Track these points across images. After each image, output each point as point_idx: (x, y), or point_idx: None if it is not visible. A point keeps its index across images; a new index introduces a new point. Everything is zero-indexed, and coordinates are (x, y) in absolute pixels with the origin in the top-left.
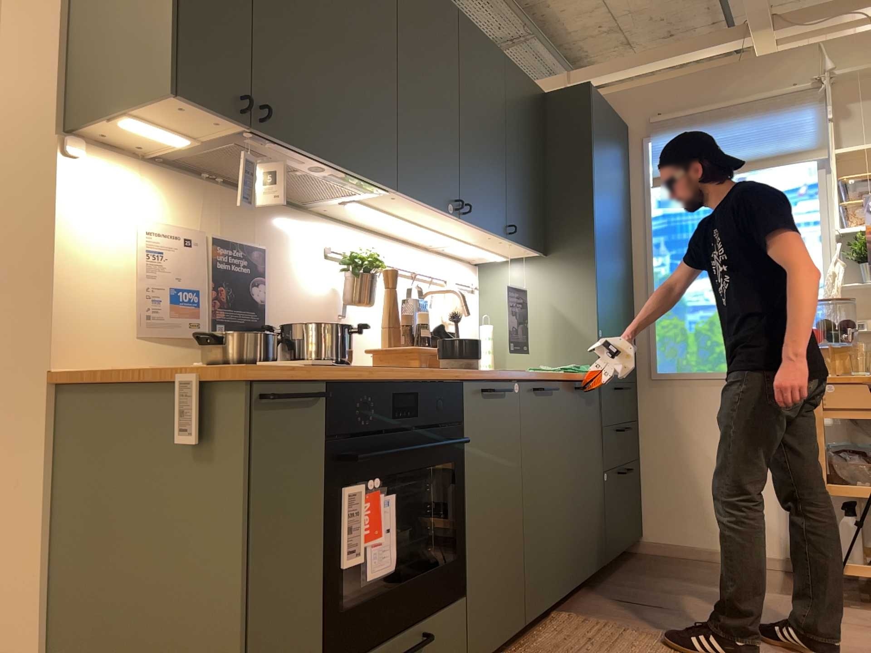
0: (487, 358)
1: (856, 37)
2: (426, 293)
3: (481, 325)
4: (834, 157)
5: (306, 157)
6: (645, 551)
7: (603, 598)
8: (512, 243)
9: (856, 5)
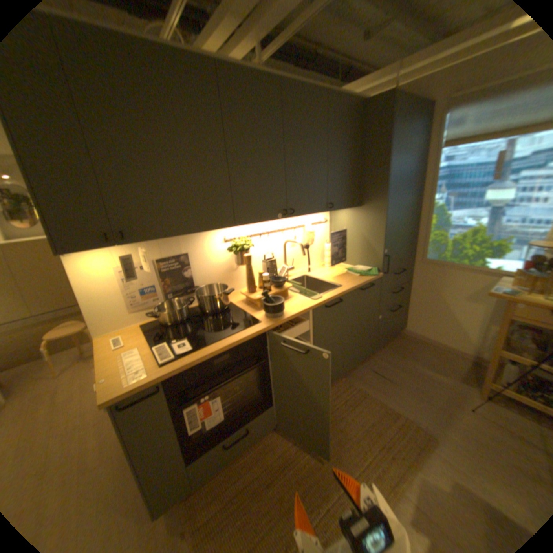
0: (326, 259)
1: None
2: (287, 241)
3: (325, 241)
4: None
5: (166, 237)
6: (405, 334)
7: (368, 369)
8: (333, 210)
9: None
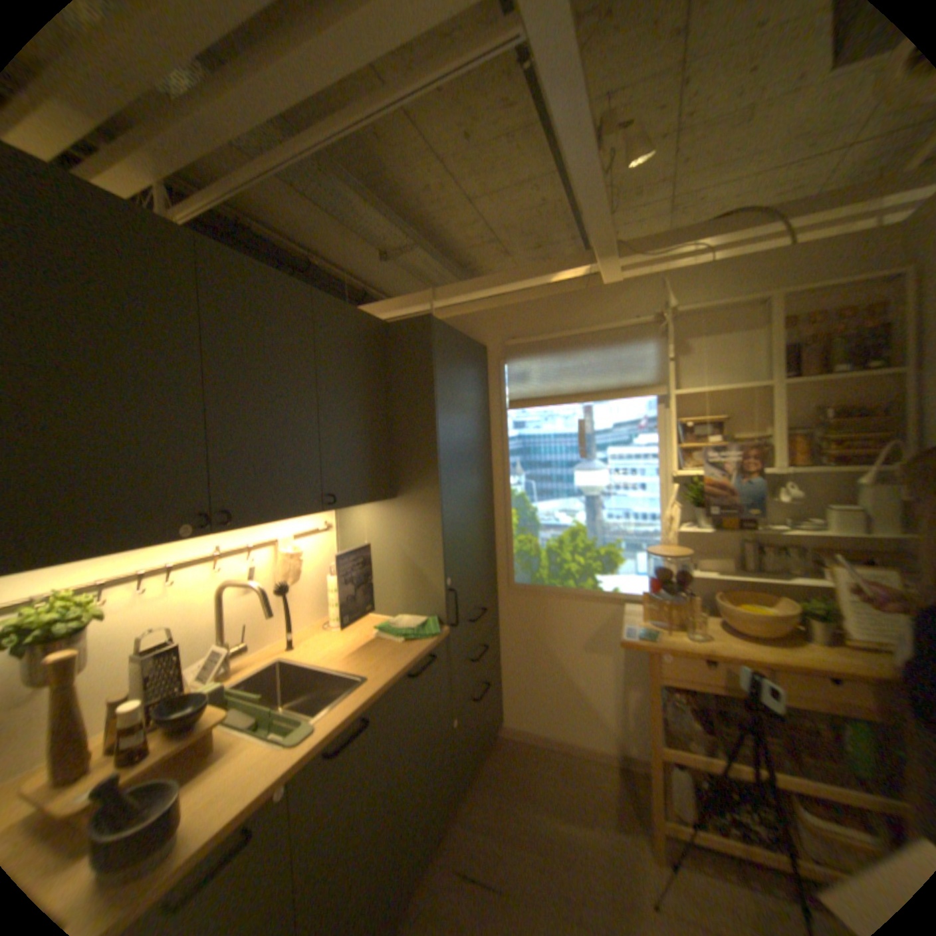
0: (333, 611)
1: (701, 268)
2: (226, 585)
3: (330, 571)
4: (676, 395)
5: None
6: (504, 736)
7: (445, 870)
8: (338, 508)
9: (700, 234)
